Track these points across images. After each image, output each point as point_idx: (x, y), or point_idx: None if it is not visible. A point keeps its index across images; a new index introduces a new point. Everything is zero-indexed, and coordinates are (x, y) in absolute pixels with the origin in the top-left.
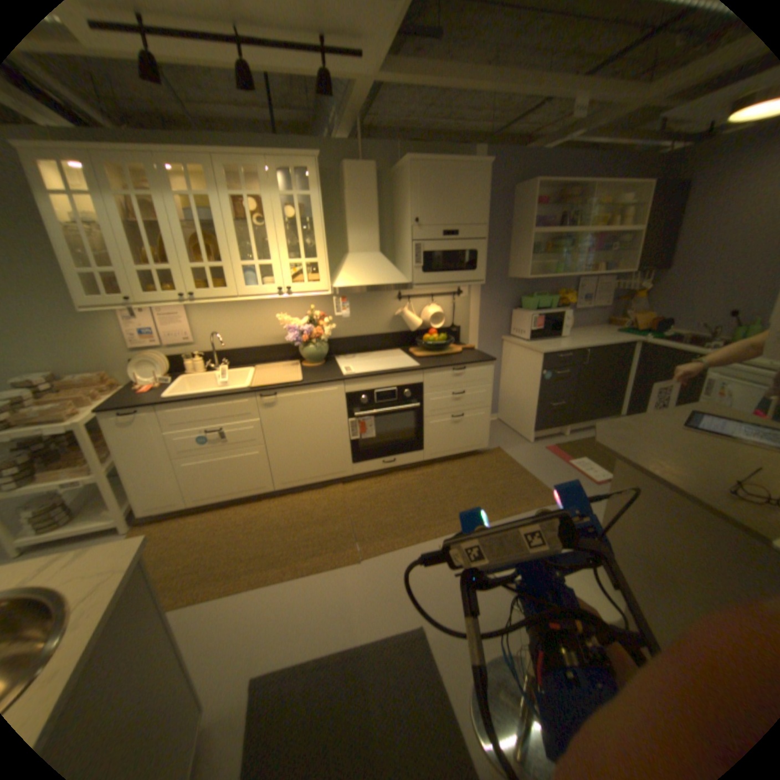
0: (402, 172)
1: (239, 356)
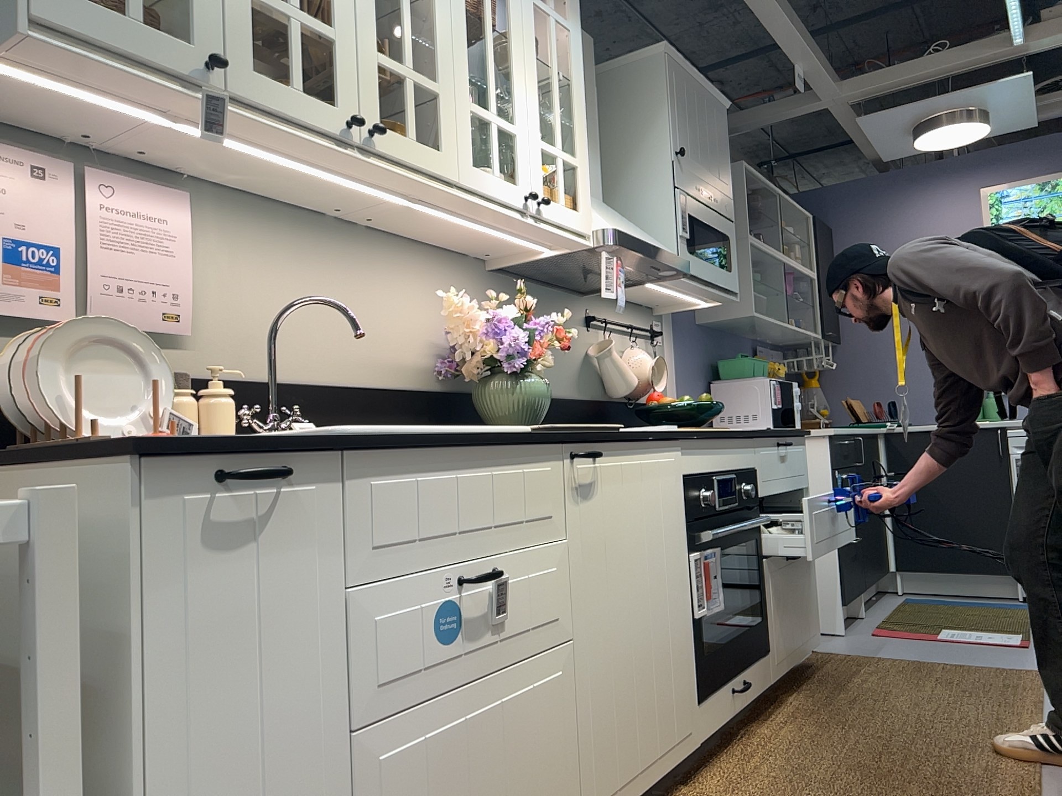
0: (628, 73)
1: (309, 403)
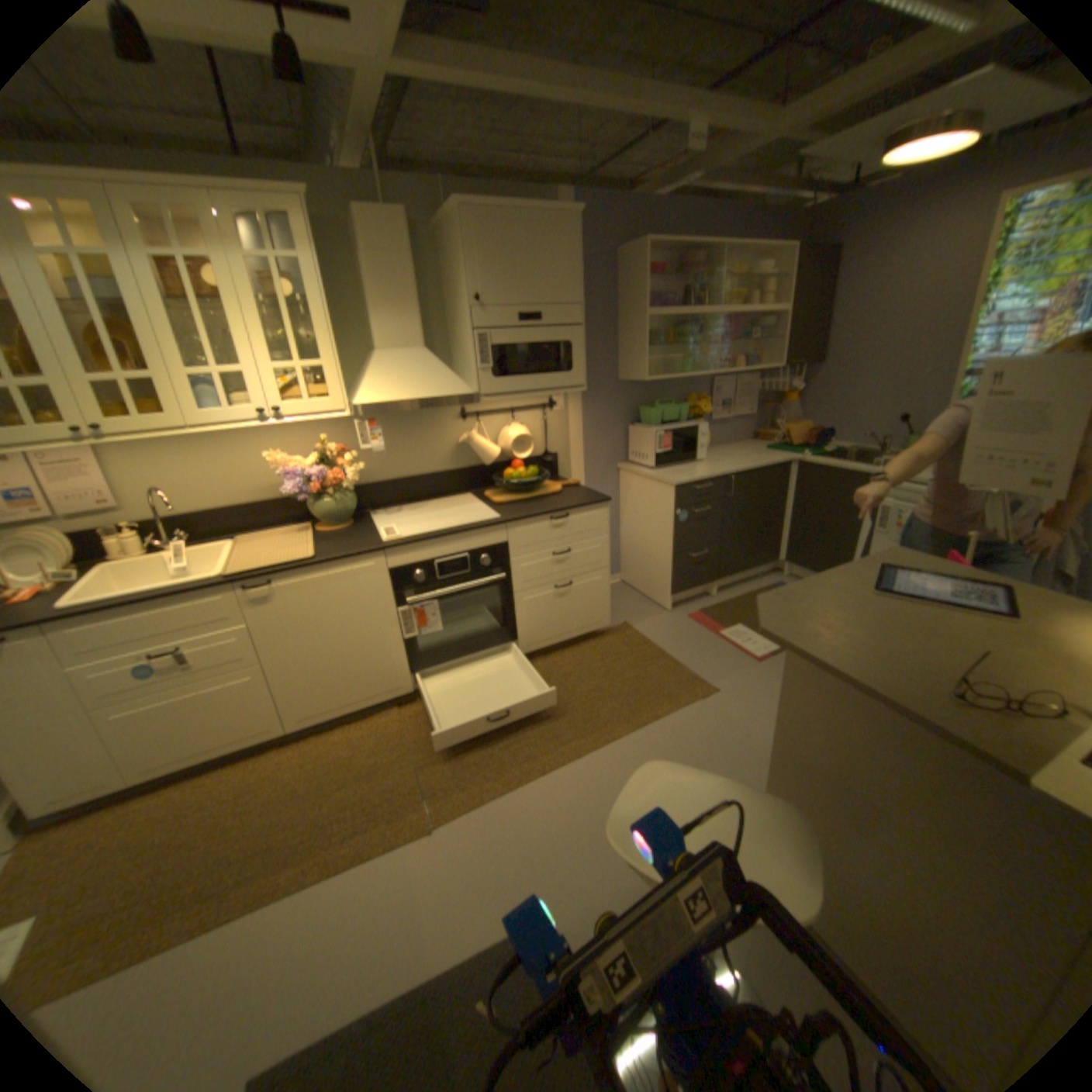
0: (449, 223)
1: (206, 522)
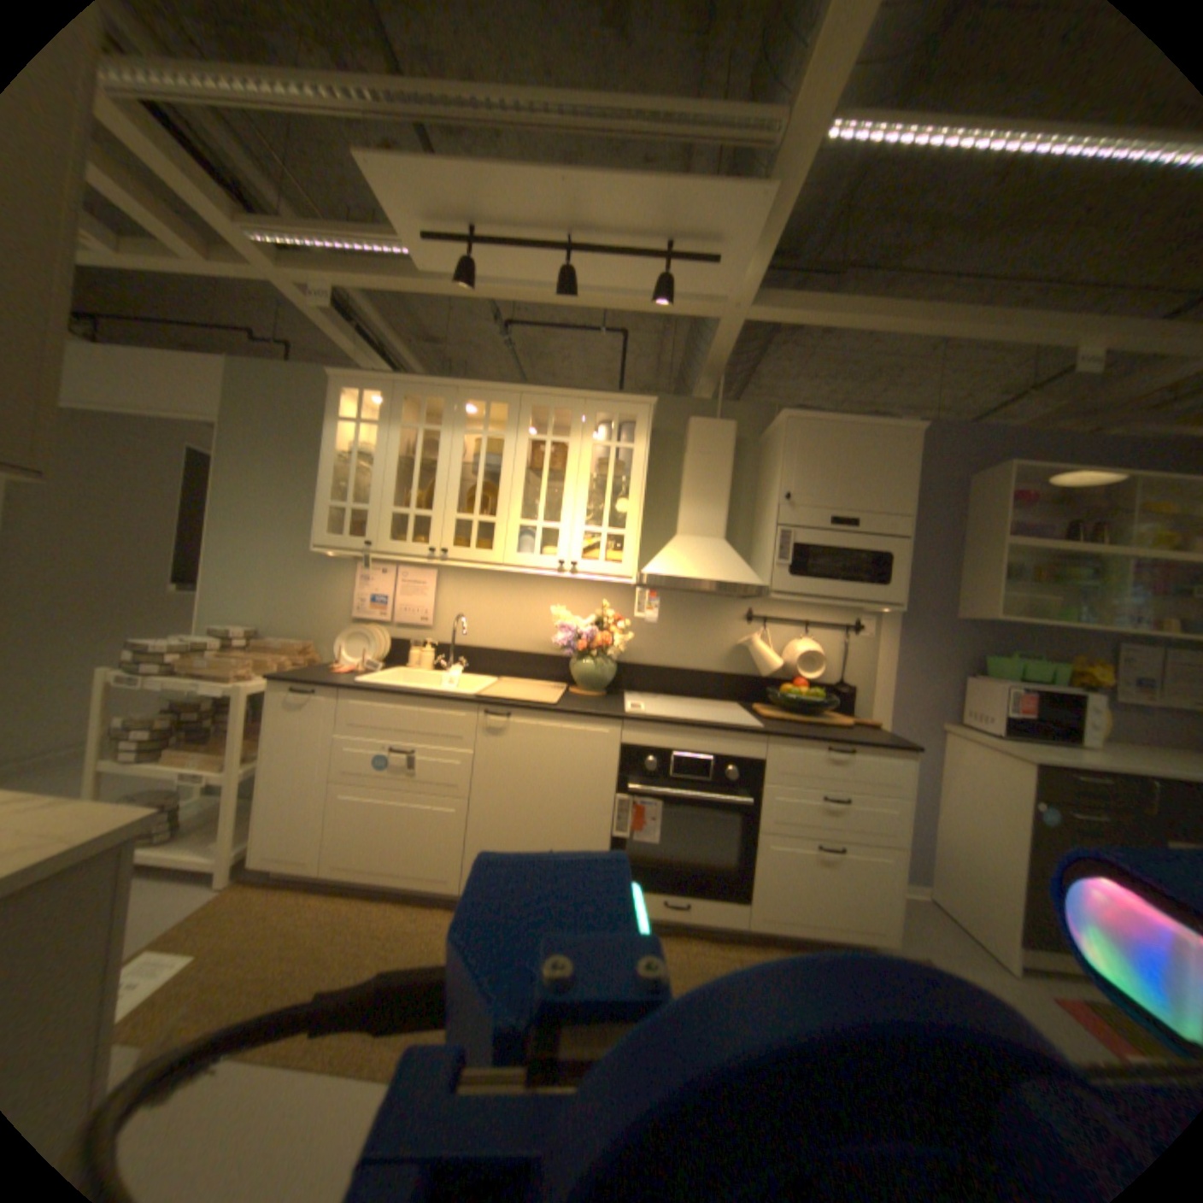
0: (774, 433)
1: (485, 656)
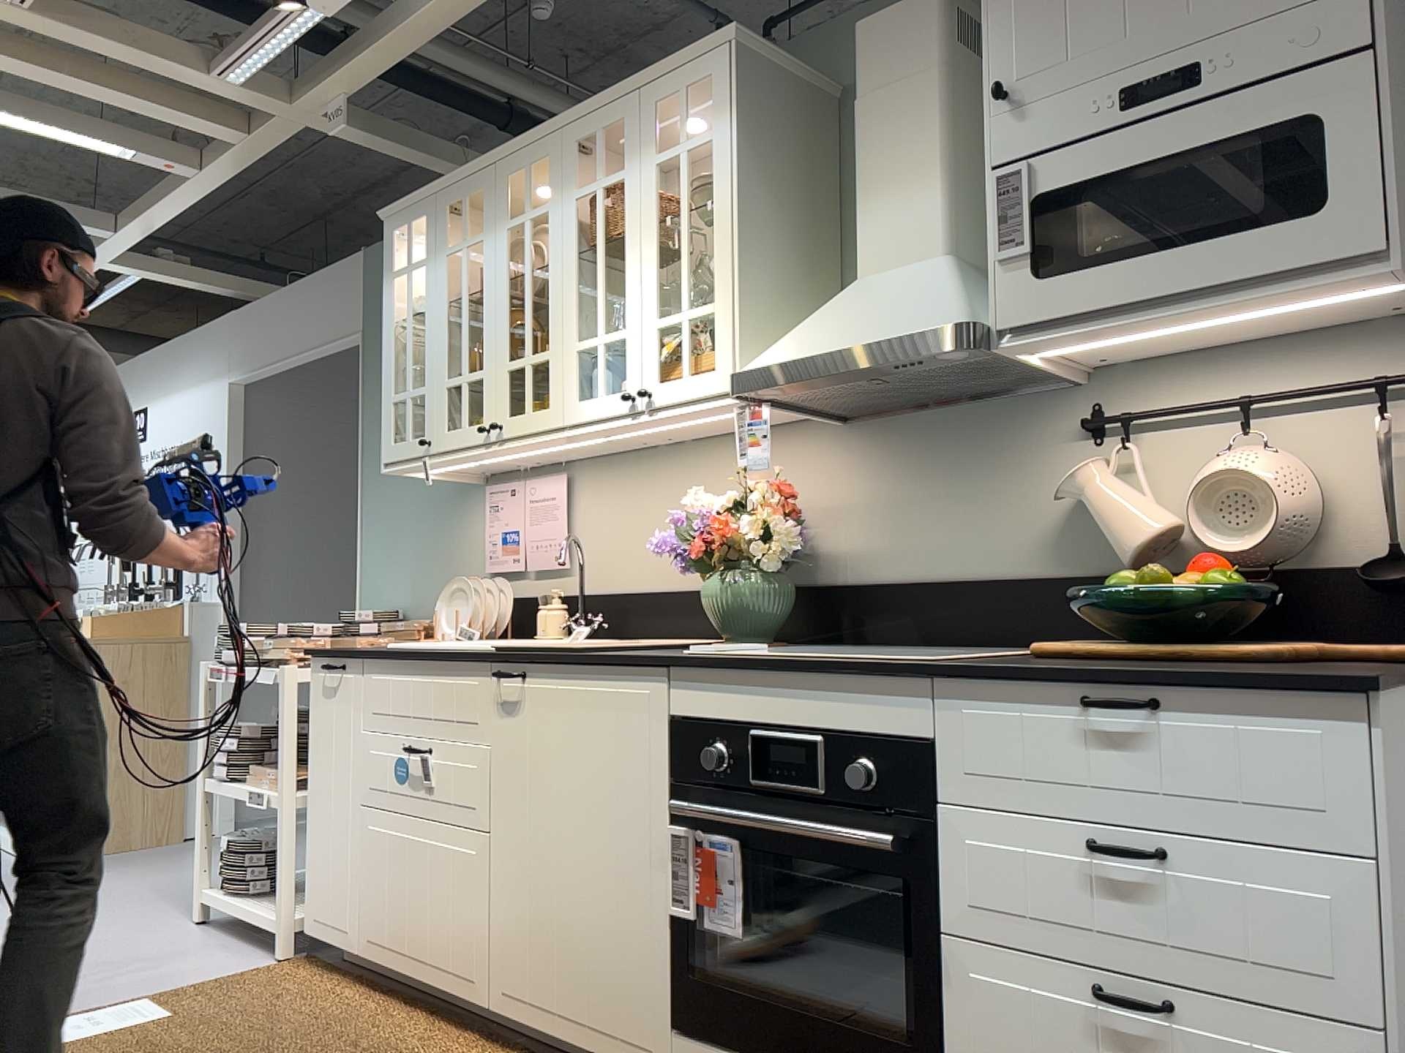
0: None
1: (635, 608)
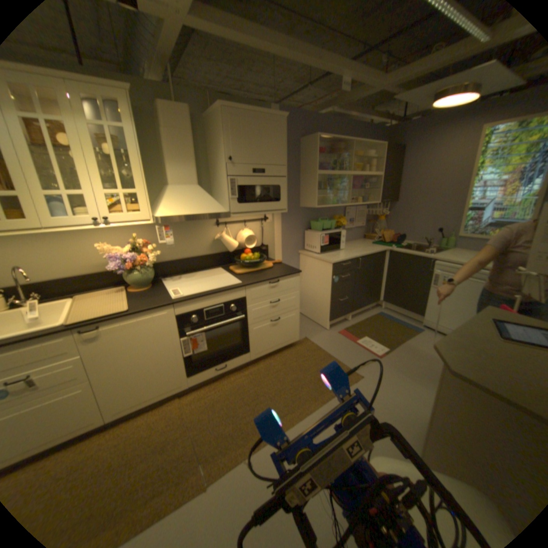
0: (214, 116)
1: (54, 287)
